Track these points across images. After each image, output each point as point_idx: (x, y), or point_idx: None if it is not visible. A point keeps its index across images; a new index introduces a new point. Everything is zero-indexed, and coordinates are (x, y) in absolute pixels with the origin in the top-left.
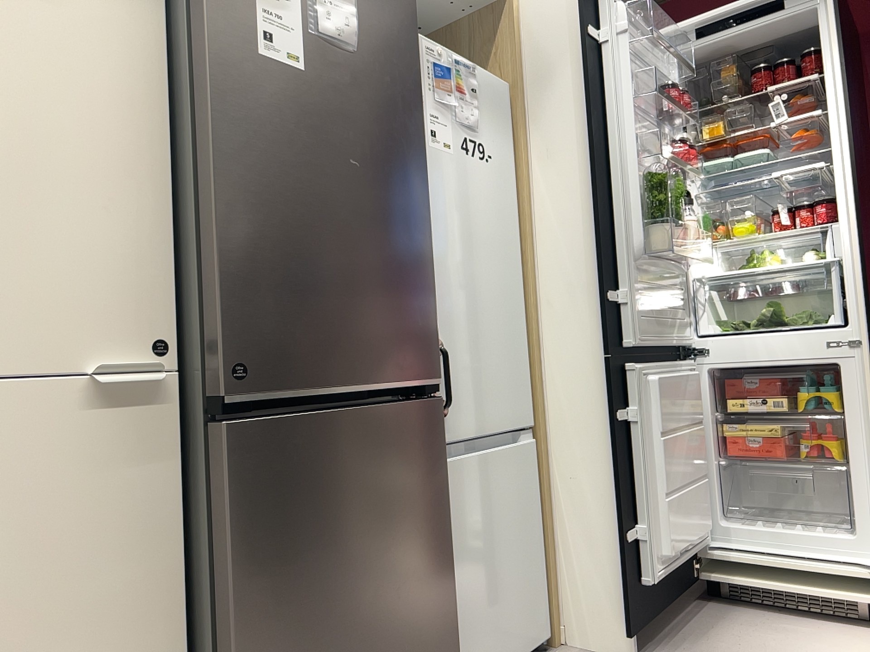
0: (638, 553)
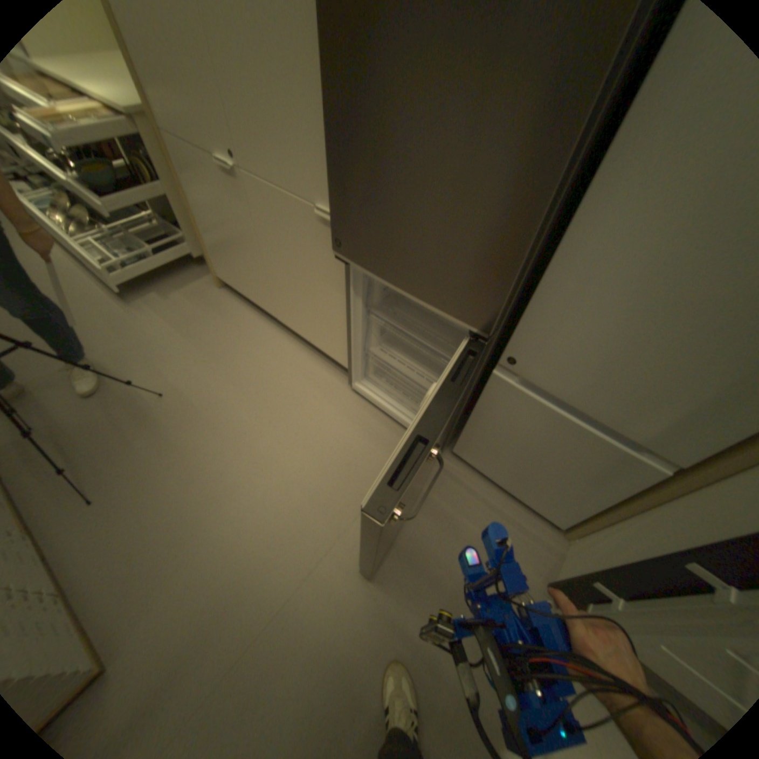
0: (603, 598)
